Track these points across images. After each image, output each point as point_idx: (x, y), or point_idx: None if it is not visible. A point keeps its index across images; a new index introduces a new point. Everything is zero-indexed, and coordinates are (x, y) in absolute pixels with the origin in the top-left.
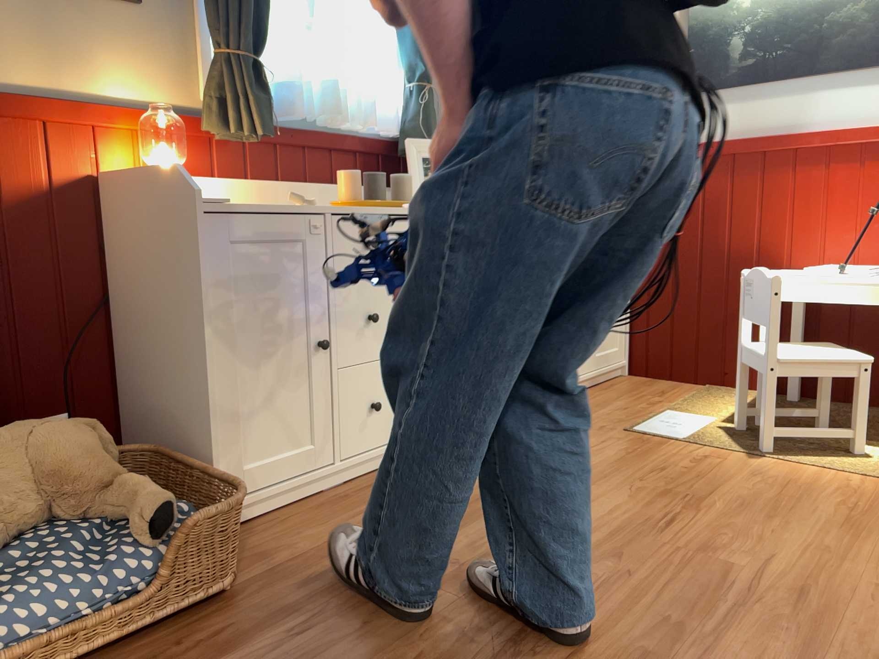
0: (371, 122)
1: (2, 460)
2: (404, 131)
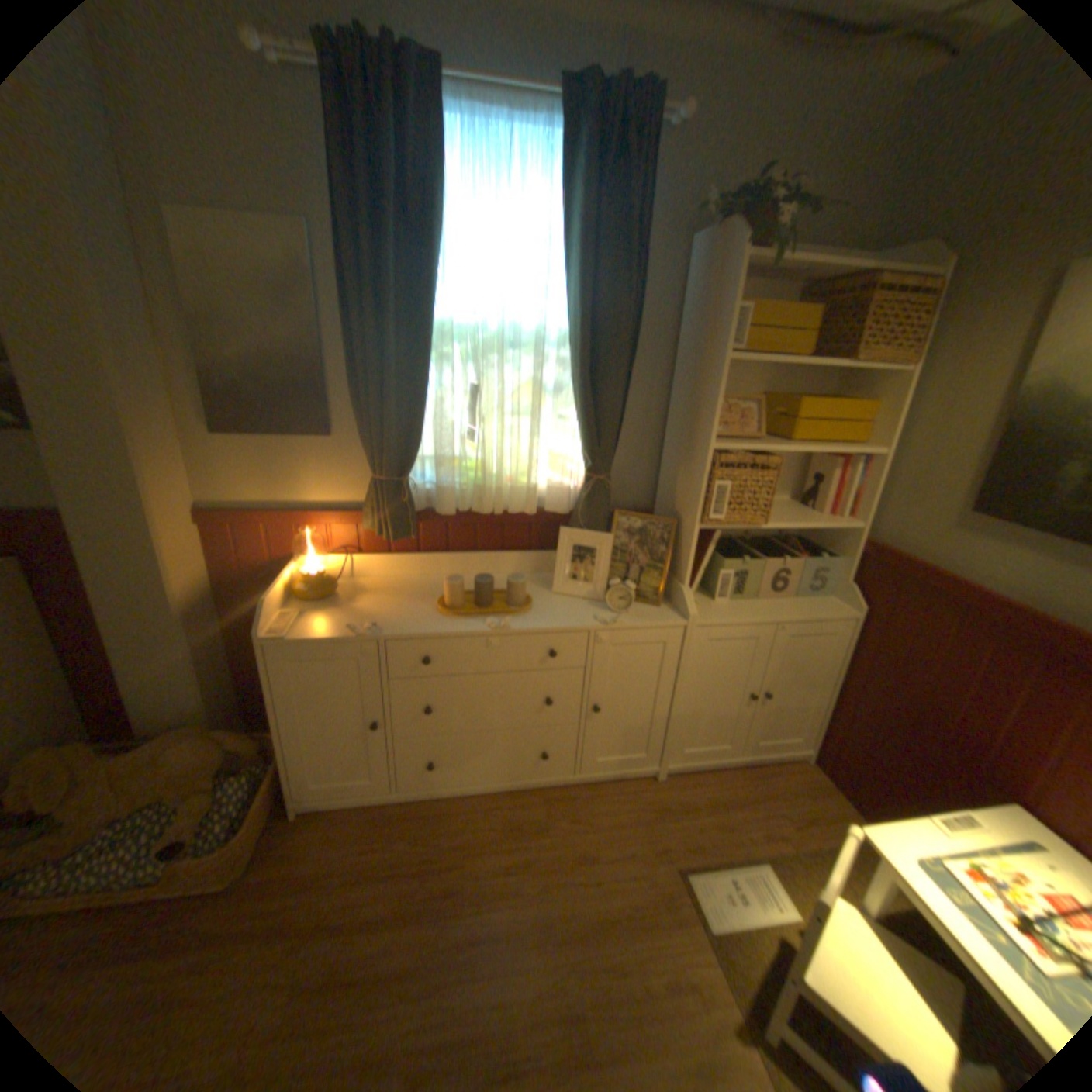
0: (527, 511)
1: (145, 766)
2: (574, 511)
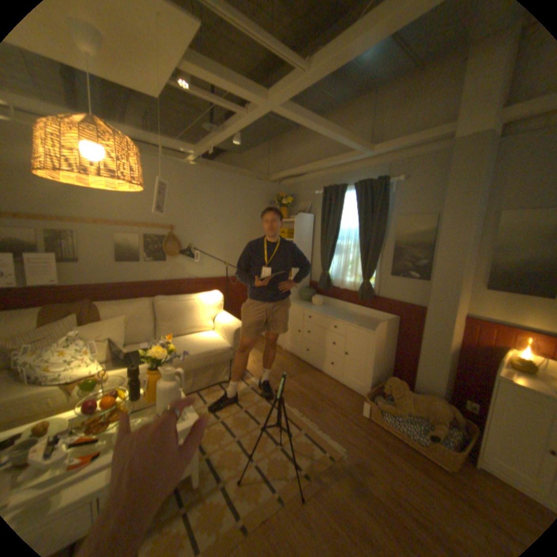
0: None
1: (426, 403)
2: None
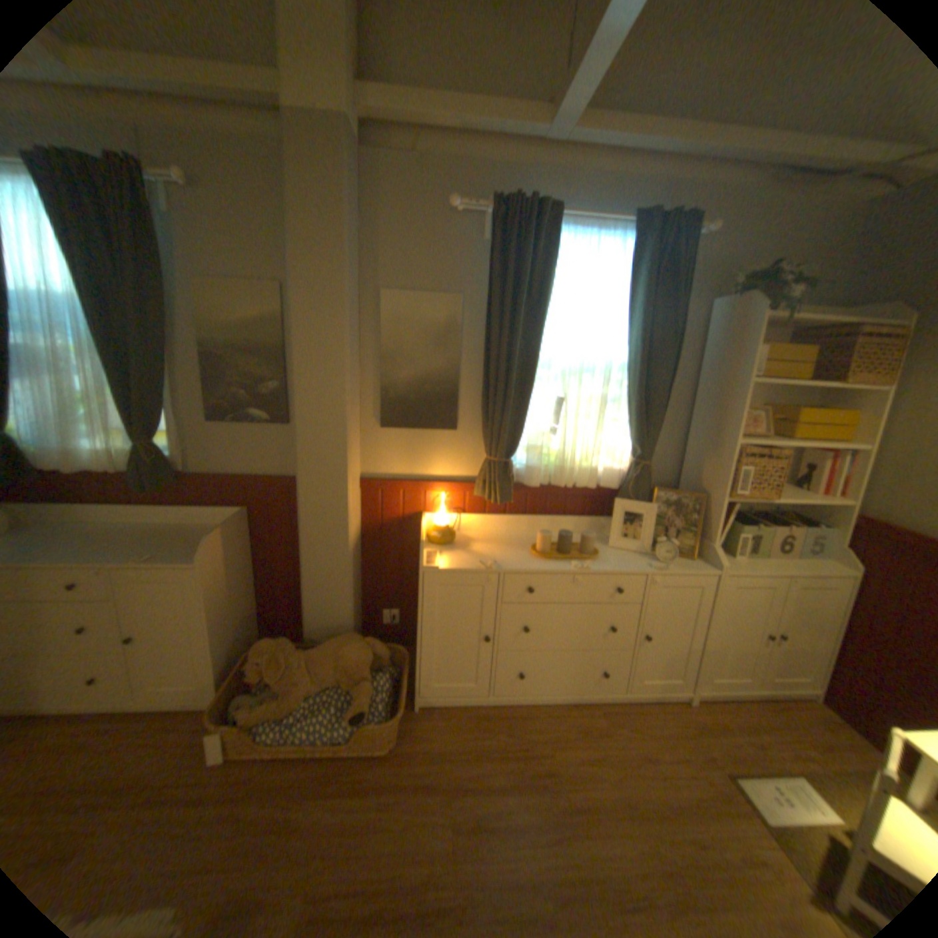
0: (589, 486)
1: (328, 658)
2: (622, 487)
